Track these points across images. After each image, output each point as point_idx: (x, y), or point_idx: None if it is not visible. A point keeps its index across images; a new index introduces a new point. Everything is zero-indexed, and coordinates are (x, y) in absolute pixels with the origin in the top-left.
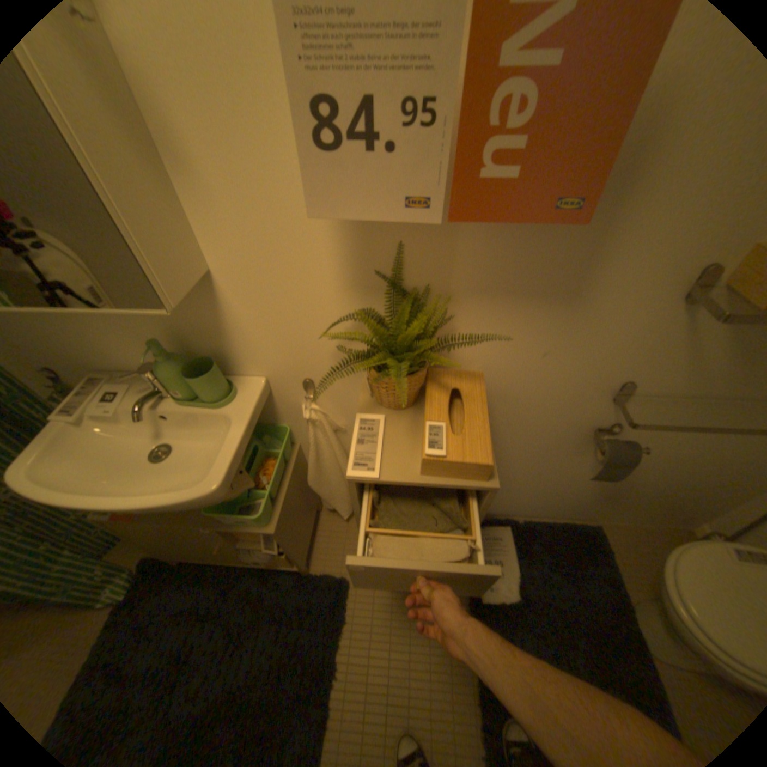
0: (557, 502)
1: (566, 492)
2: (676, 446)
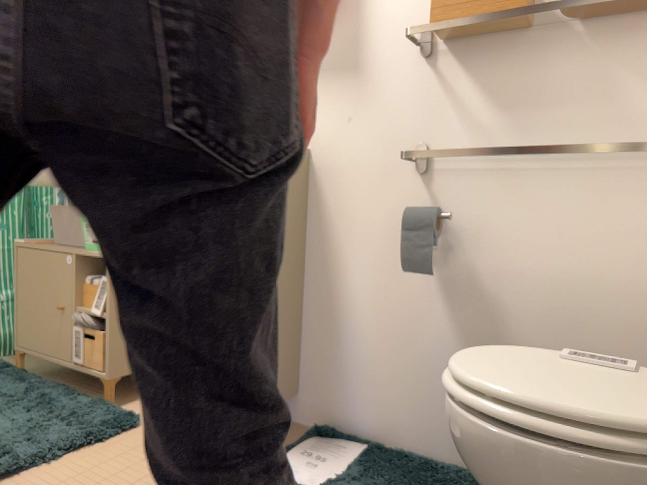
0: (430, 400)
1: (432, 366)
2: (519, 252)
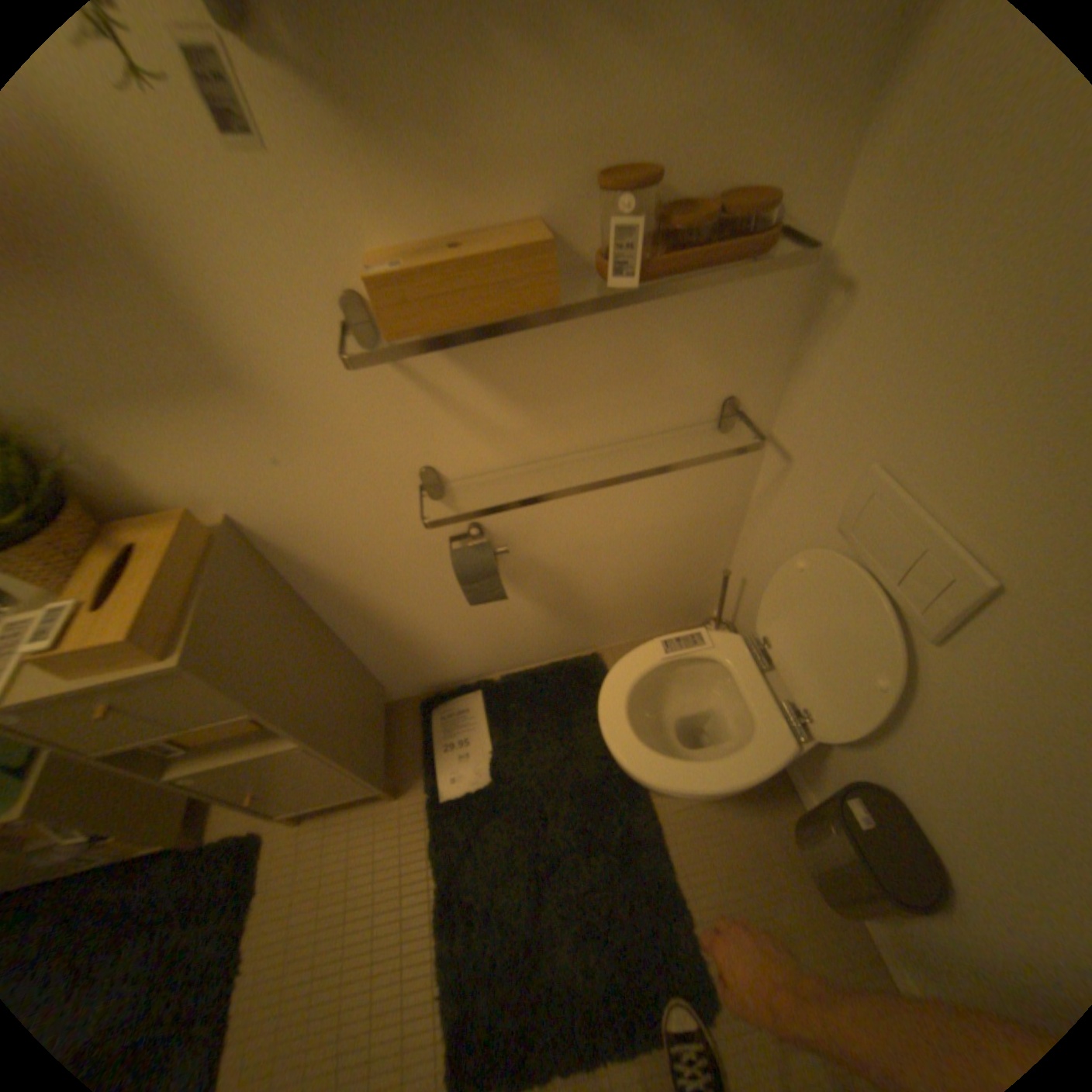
0: (516, 640)
1: (511, 624)
2: (572, 530)
